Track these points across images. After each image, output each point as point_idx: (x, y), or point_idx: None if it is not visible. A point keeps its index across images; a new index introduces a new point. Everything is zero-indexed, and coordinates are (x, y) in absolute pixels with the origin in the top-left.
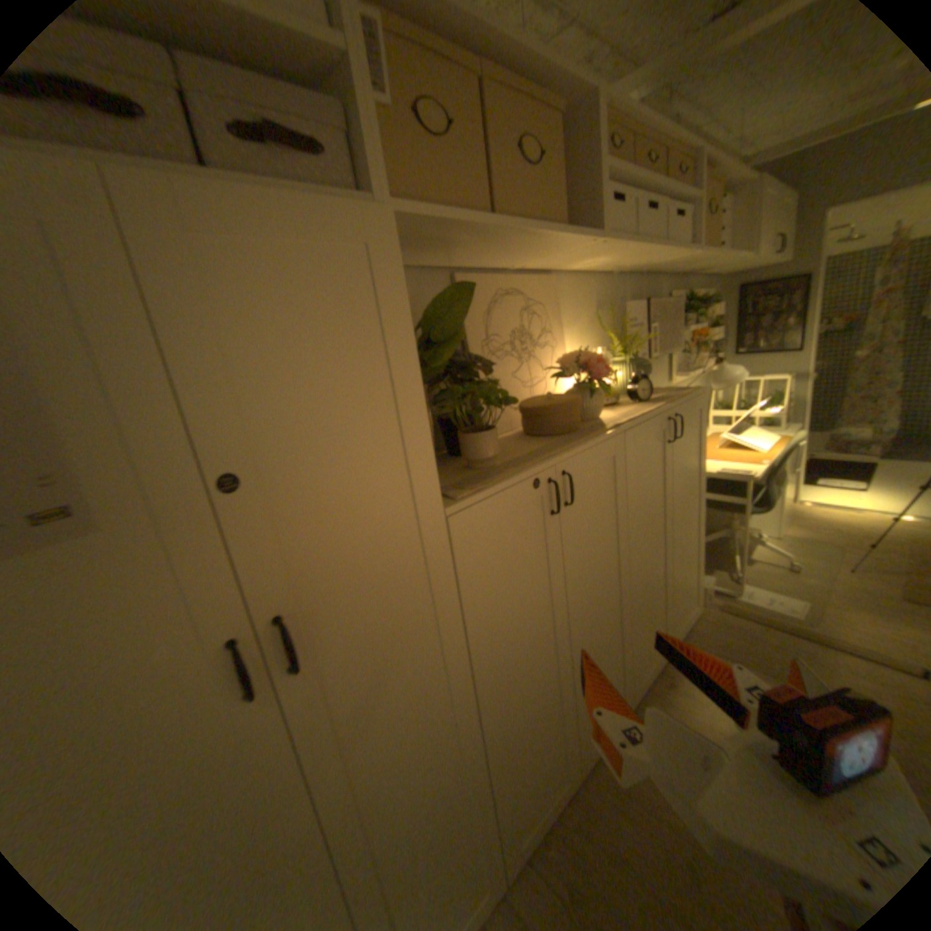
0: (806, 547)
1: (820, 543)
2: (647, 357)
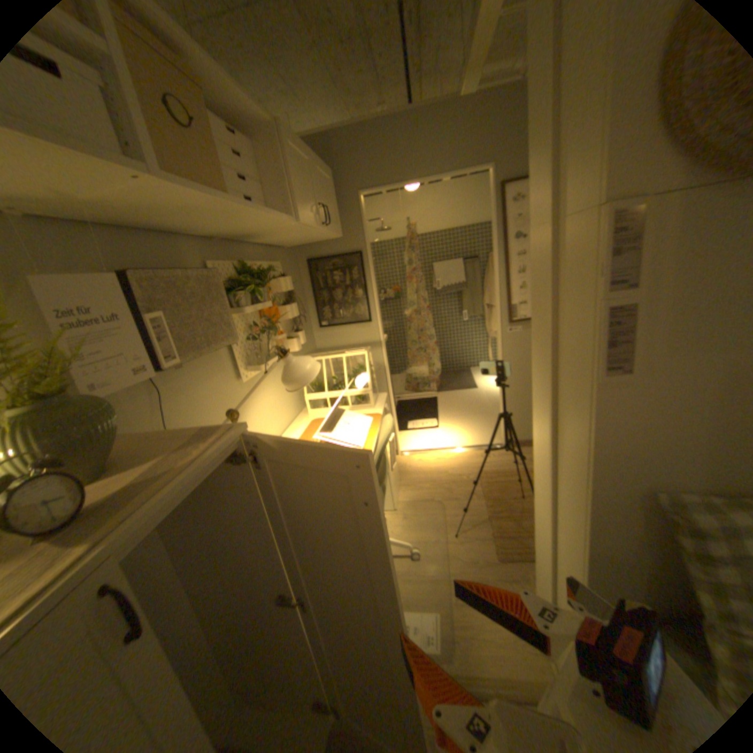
0: (415, 511)
1: (424, 501)
2: (156, 365)
